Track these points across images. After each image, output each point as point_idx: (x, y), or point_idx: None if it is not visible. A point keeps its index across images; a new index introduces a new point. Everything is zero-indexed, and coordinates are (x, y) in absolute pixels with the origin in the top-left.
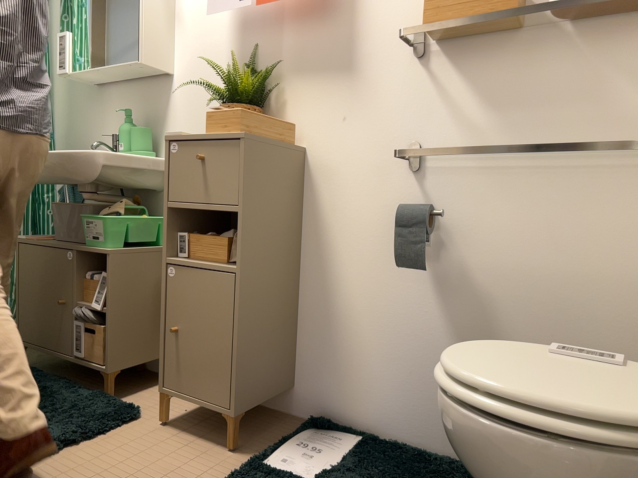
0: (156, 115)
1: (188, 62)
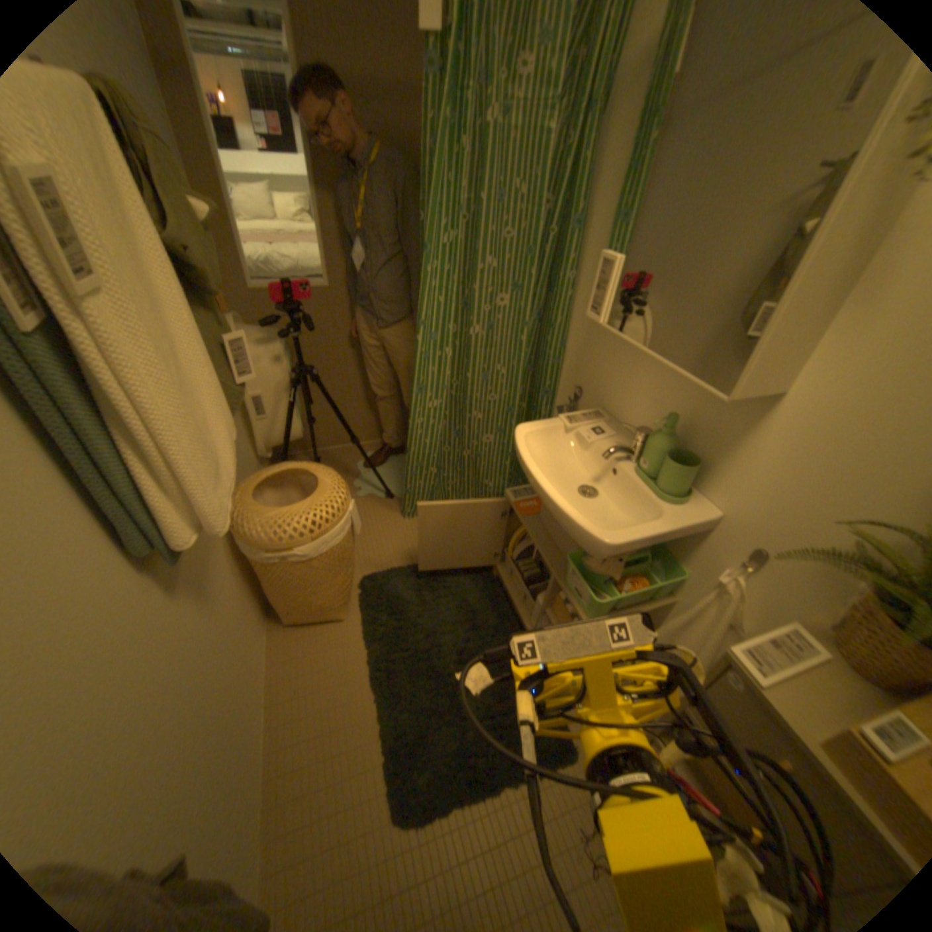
0: (714, 422)
1: (834, 383)
